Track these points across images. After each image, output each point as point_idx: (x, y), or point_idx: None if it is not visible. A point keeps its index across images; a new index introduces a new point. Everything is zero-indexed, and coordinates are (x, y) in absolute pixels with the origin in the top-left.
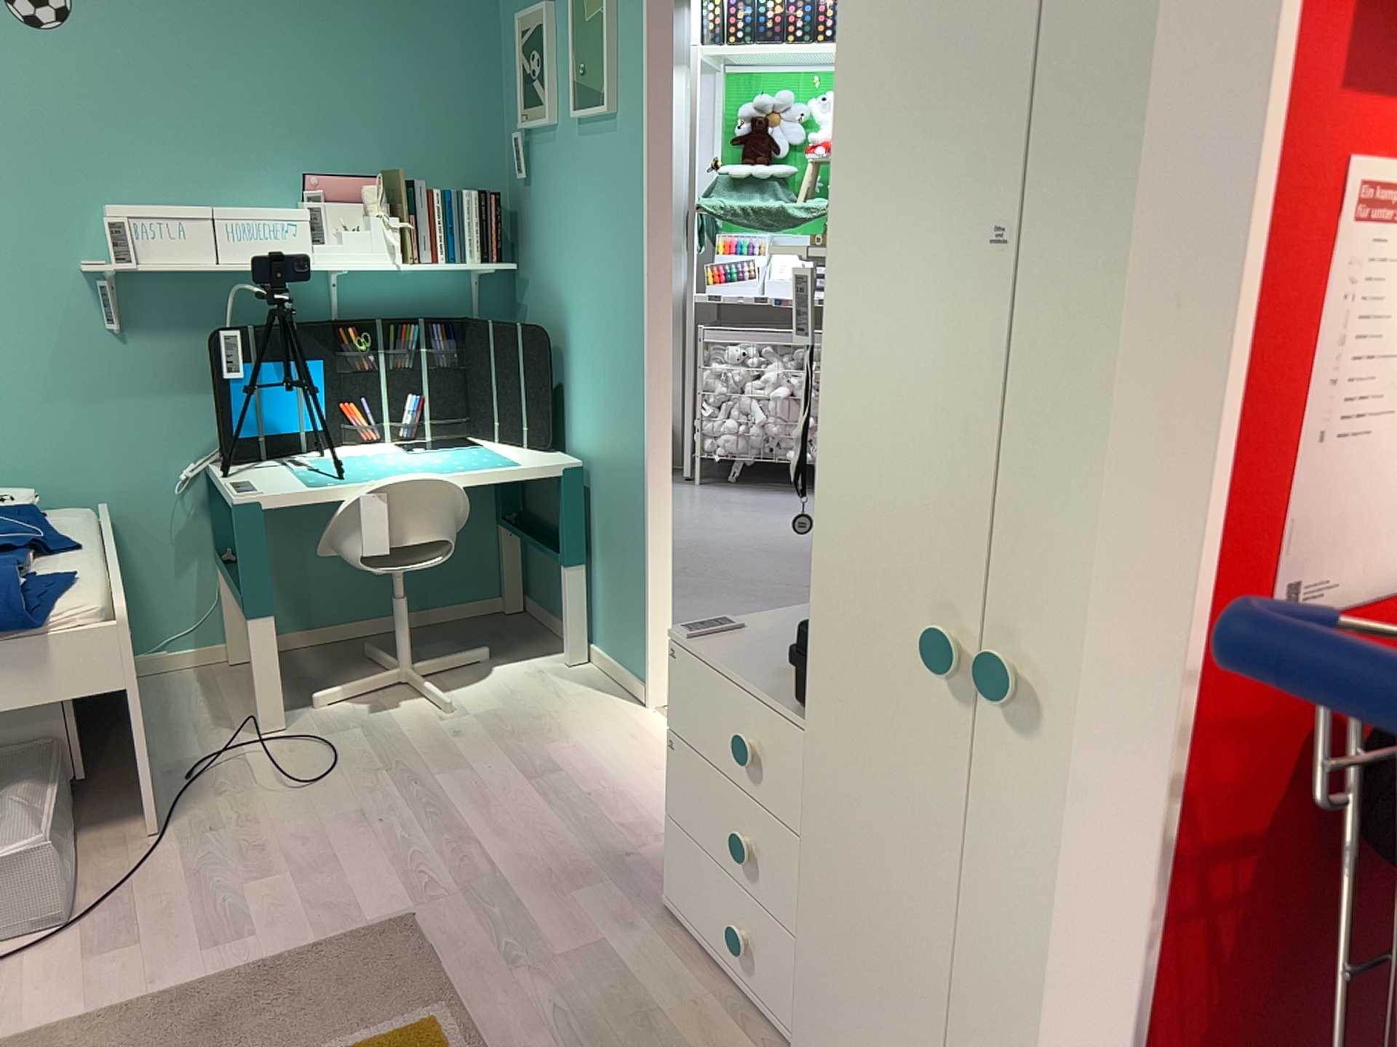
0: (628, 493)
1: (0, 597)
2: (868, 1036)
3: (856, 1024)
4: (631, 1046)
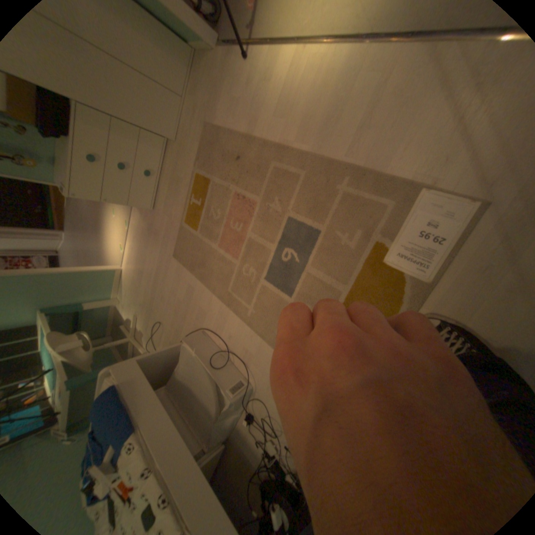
0: (43, 283)
1: (101, 400)
2: (135, 95)
3: (134, 100)
4: (173, 182)
